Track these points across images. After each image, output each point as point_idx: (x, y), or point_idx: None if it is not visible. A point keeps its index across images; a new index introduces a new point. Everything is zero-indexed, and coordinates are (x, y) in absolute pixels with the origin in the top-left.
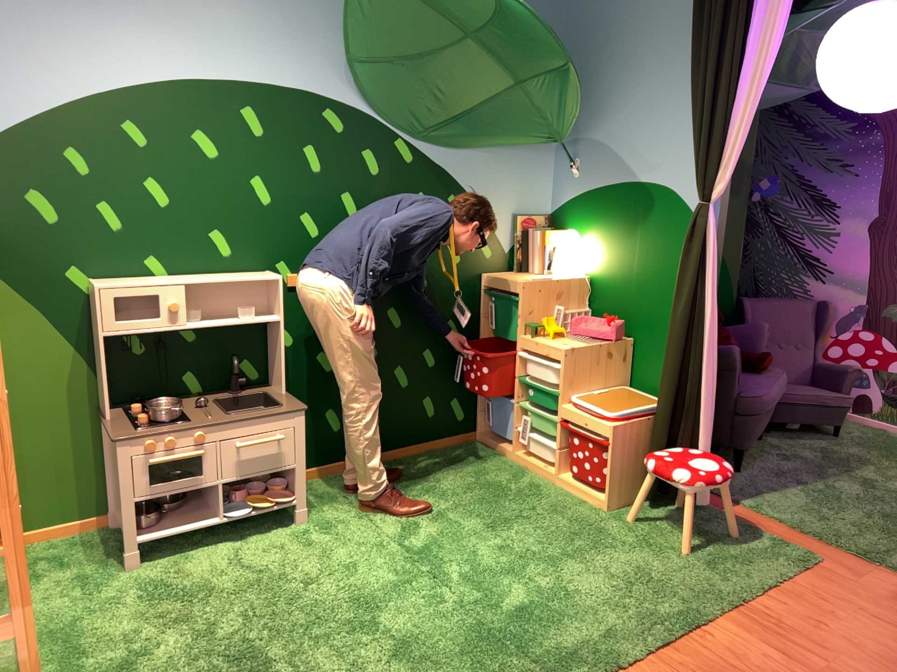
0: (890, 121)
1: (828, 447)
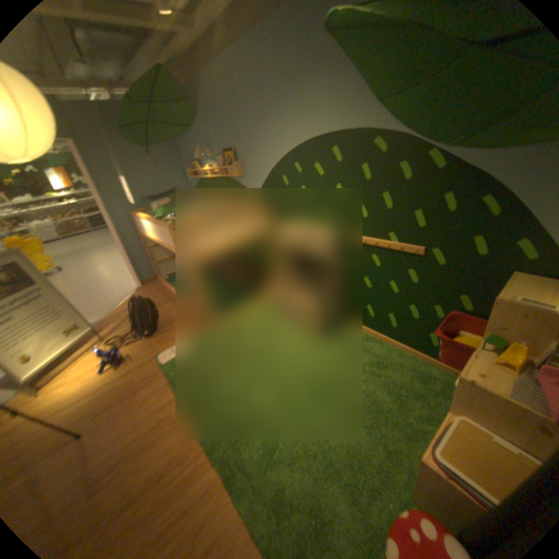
0: None
1: None
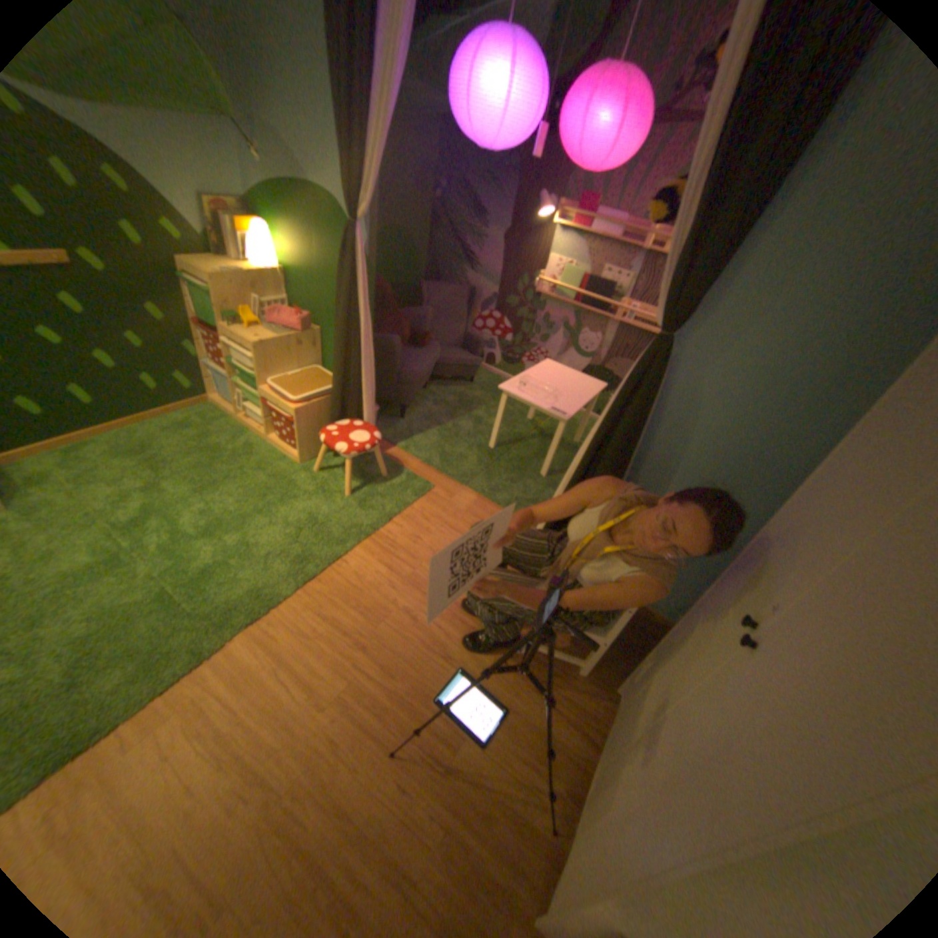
0: (528, 147)
1: (465, 394)
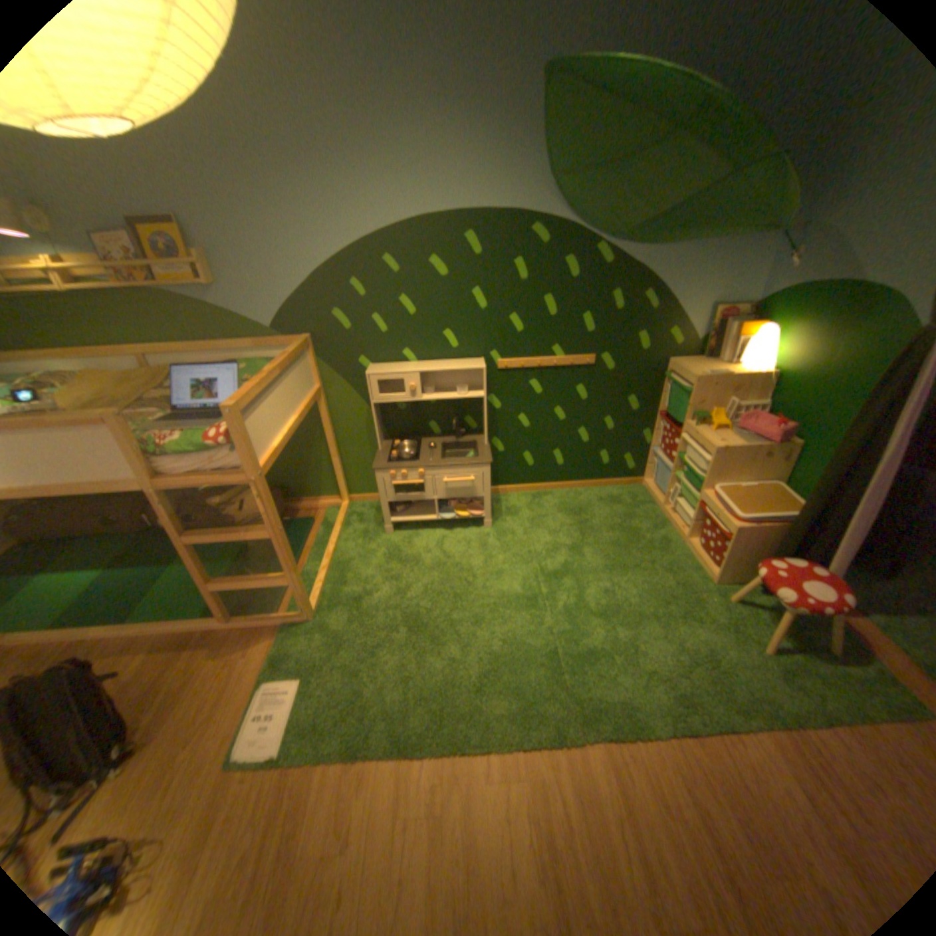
0: None
1: None
